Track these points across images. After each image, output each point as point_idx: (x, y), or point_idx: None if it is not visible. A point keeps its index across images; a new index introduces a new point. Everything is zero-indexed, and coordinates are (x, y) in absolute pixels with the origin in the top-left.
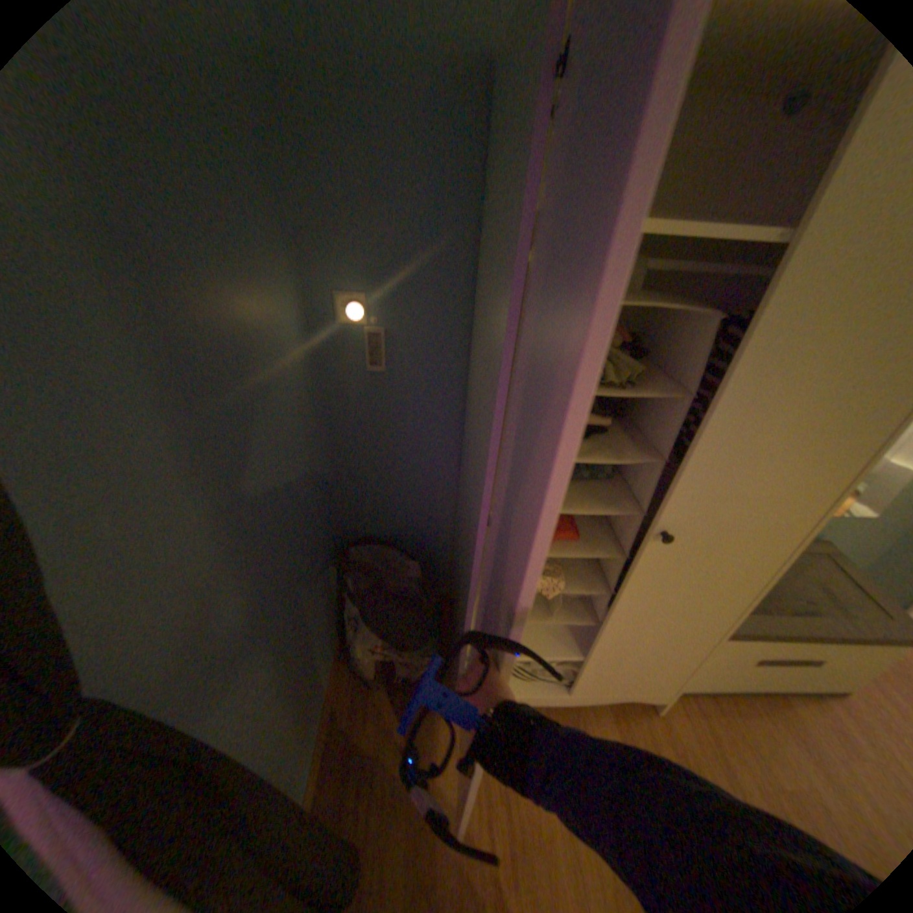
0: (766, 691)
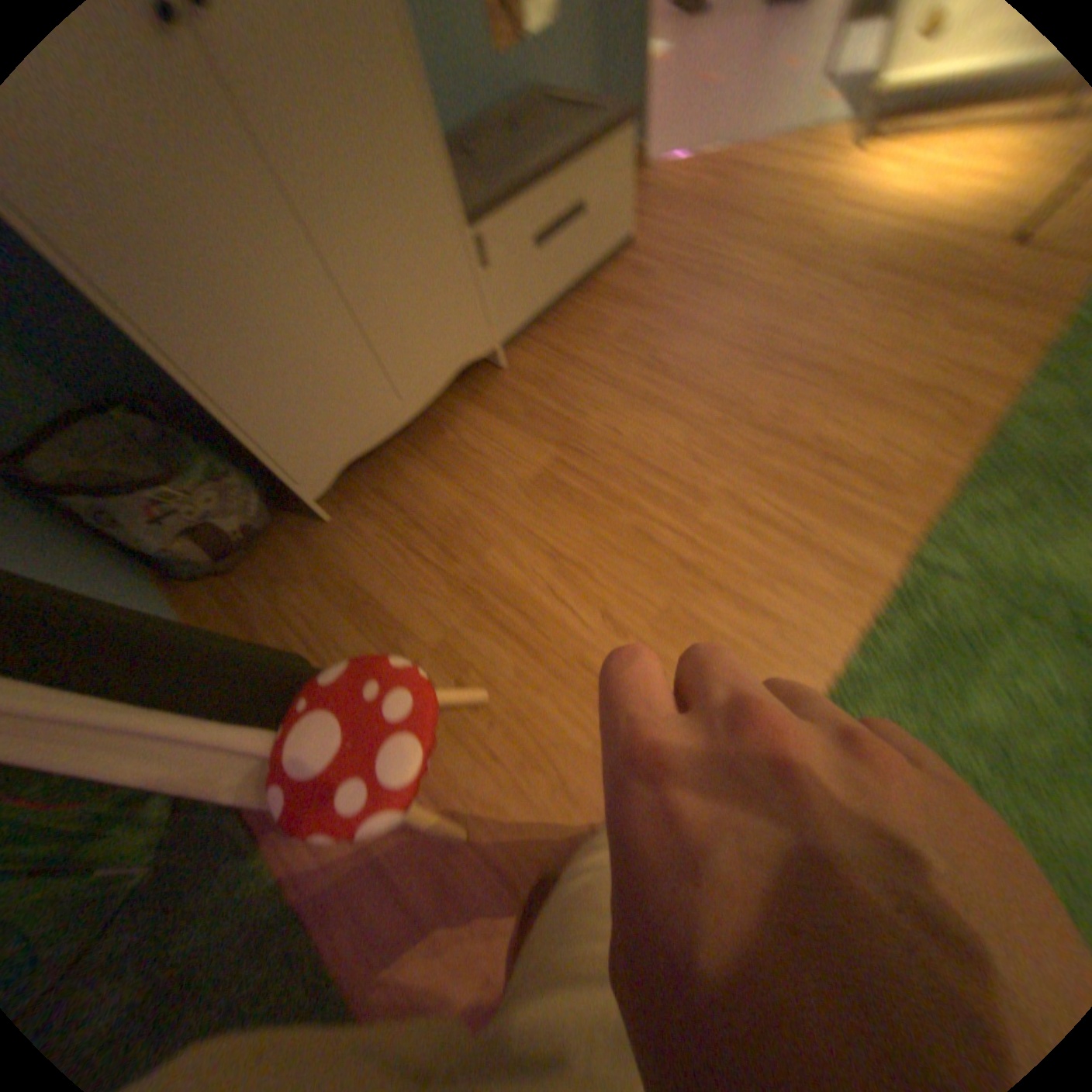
0: (564, 275)
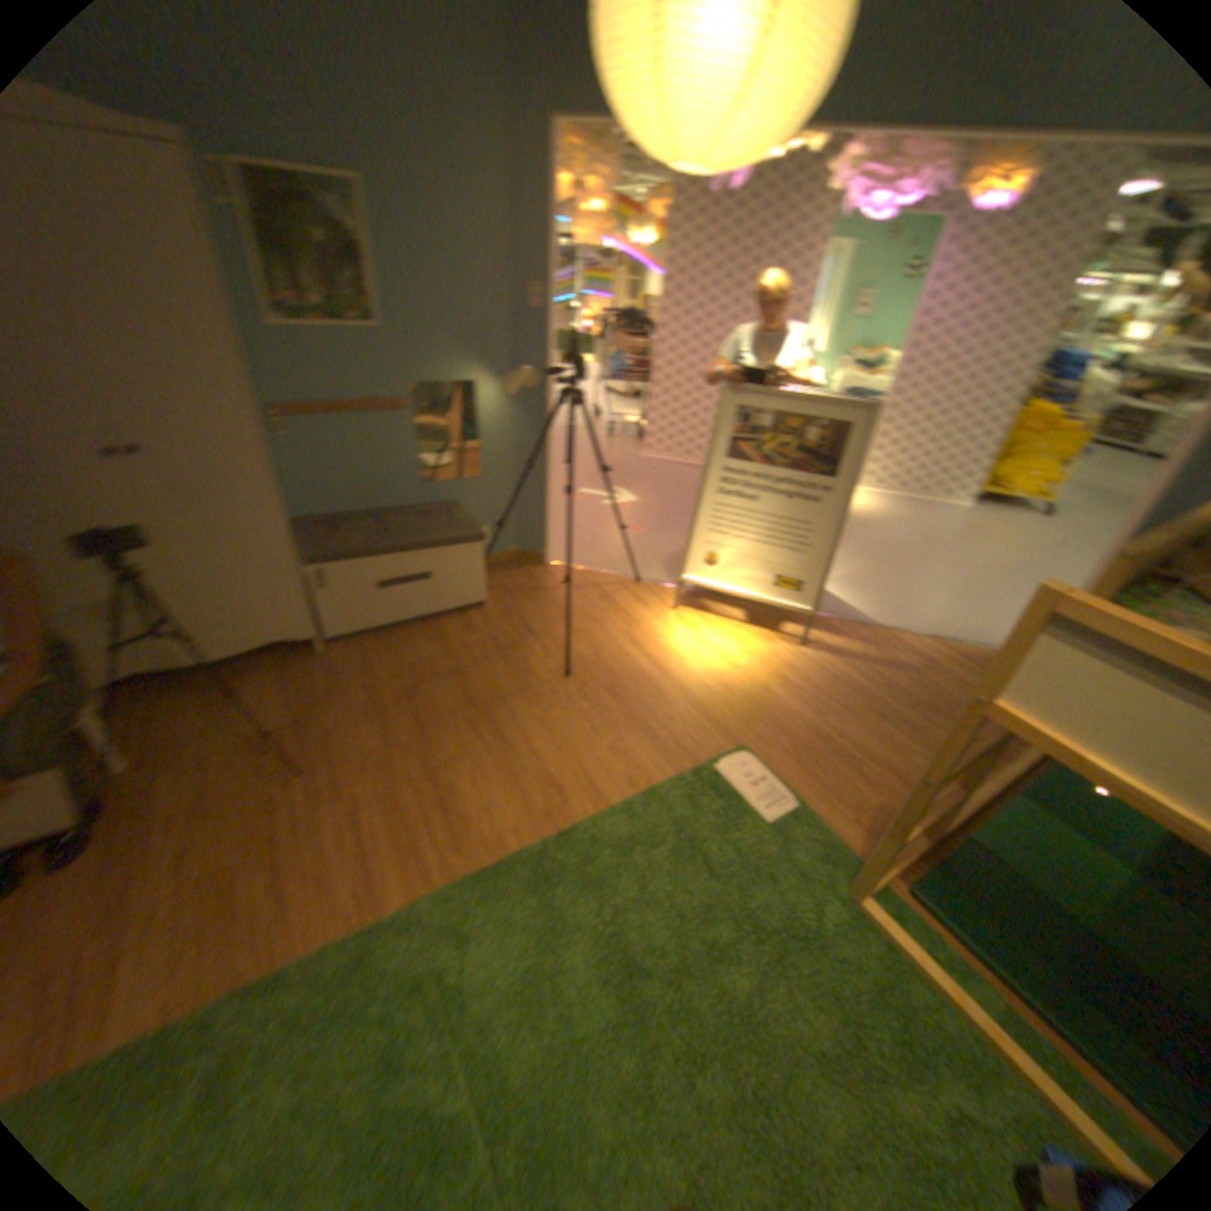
0: (412, 614)
